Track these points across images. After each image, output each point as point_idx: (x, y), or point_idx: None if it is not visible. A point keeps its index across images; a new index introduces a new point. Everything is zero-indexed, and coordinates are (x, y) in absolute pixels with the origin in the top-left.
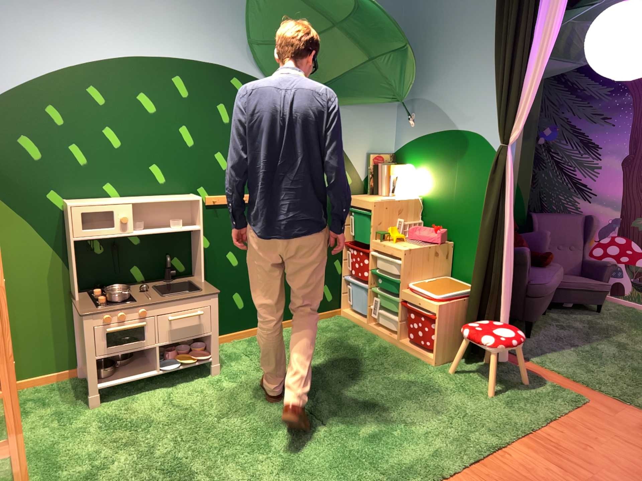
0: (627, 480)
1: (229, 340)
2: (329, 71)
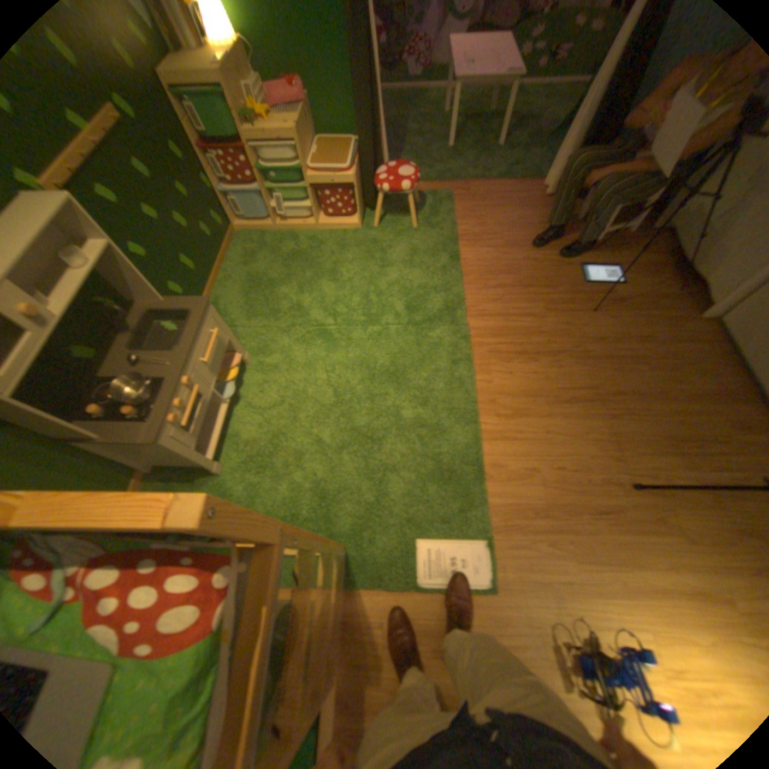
0: (512, 232)
1: None
2: None
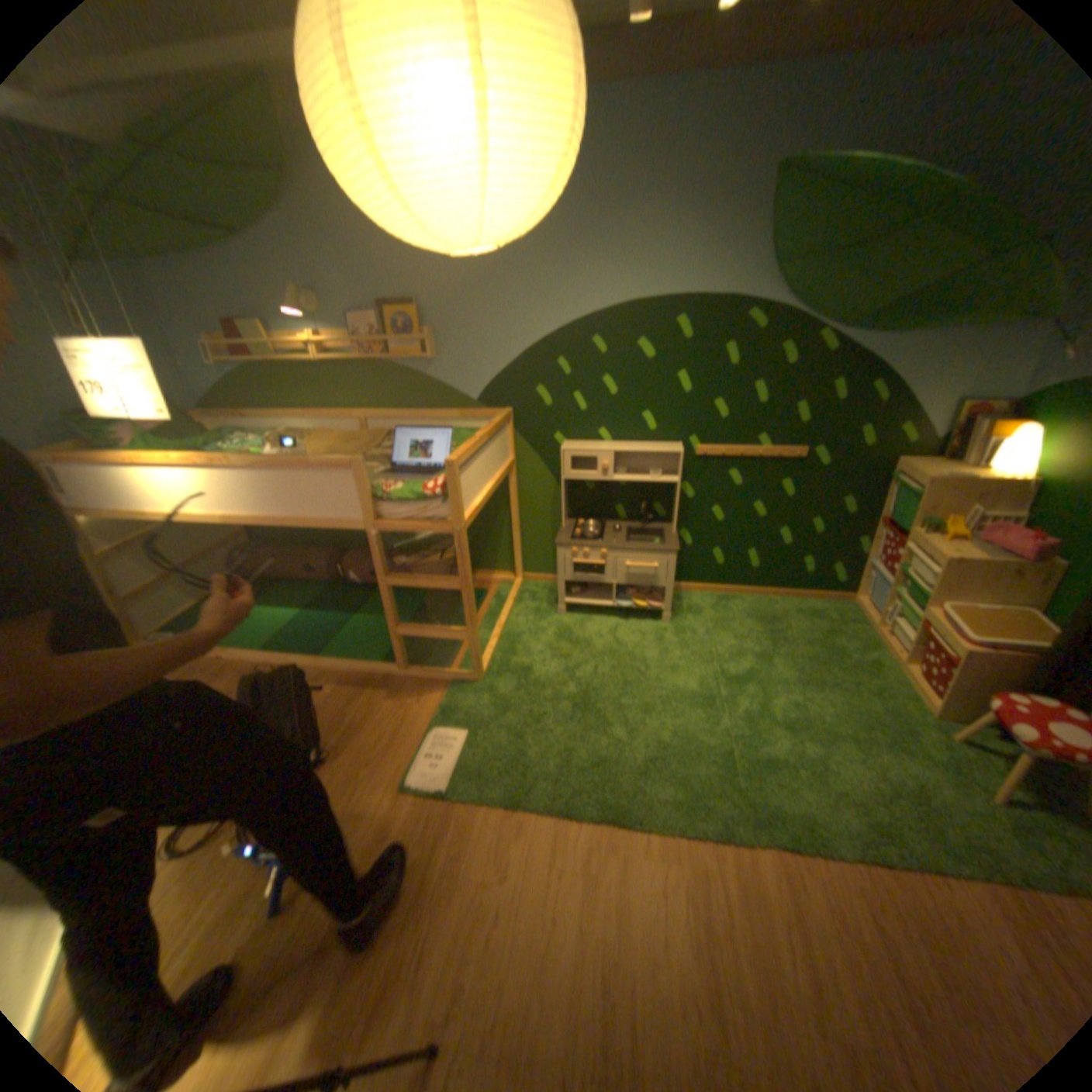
0: None
1: (702, 591)
2: (907, 283)
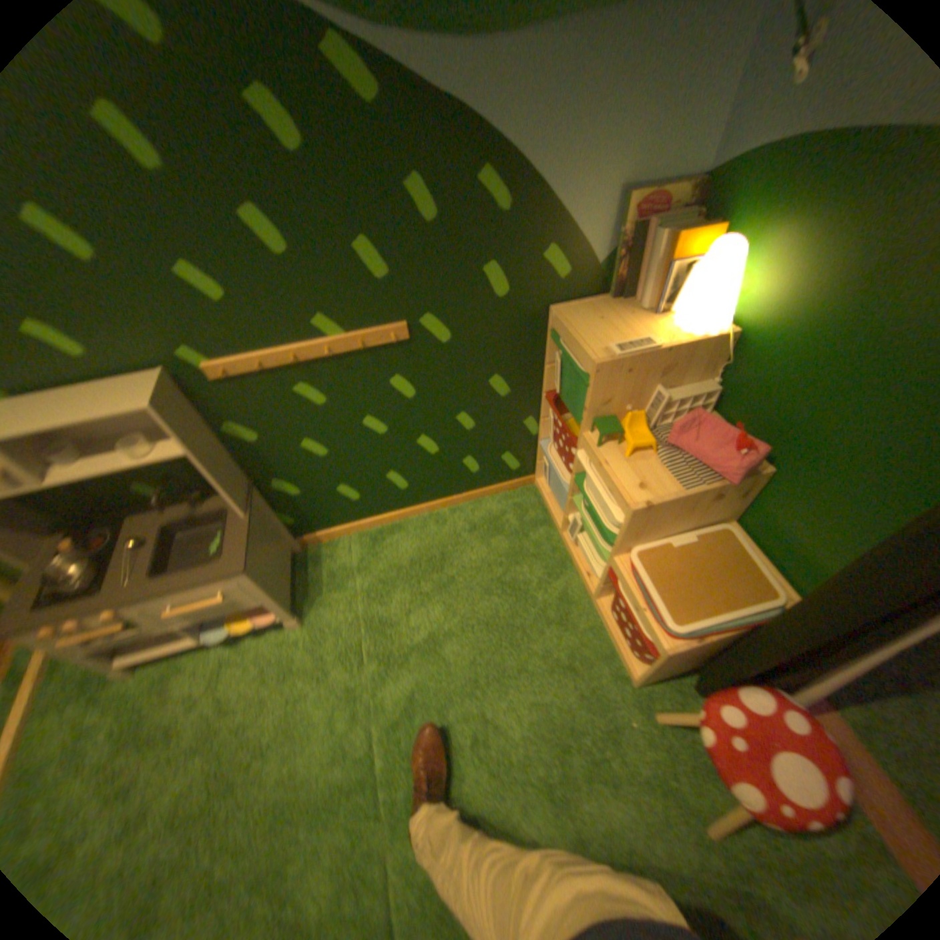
0: None
1: (350, 531)
2: None
